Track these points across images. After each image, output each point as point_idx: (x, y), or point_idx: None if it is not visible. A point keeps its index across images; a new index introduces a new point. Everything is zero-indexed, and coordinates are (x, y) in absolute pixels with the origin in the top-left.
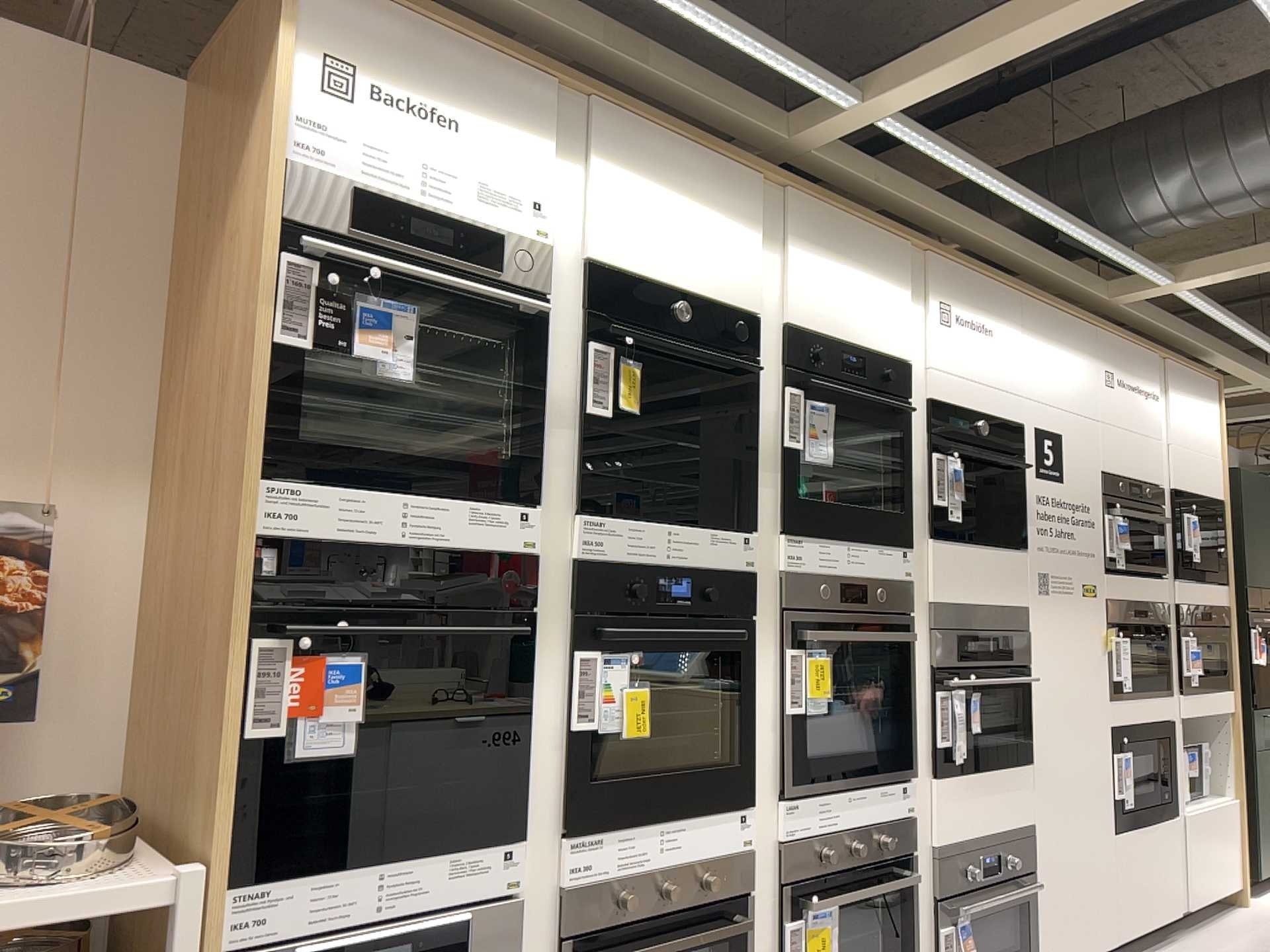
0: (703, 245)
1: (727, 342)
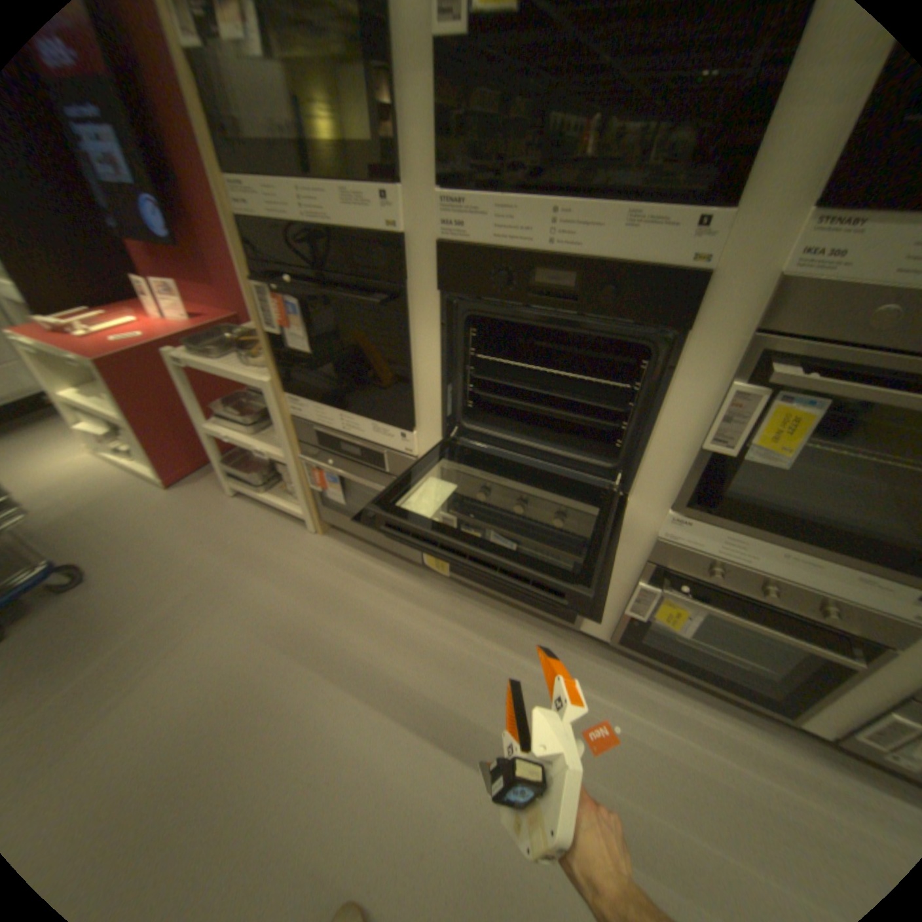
0: None
1: None
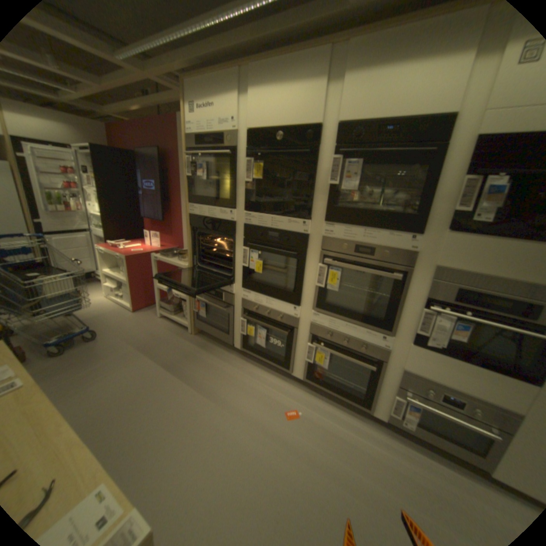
0: (292, 97)
1: (304, 140)
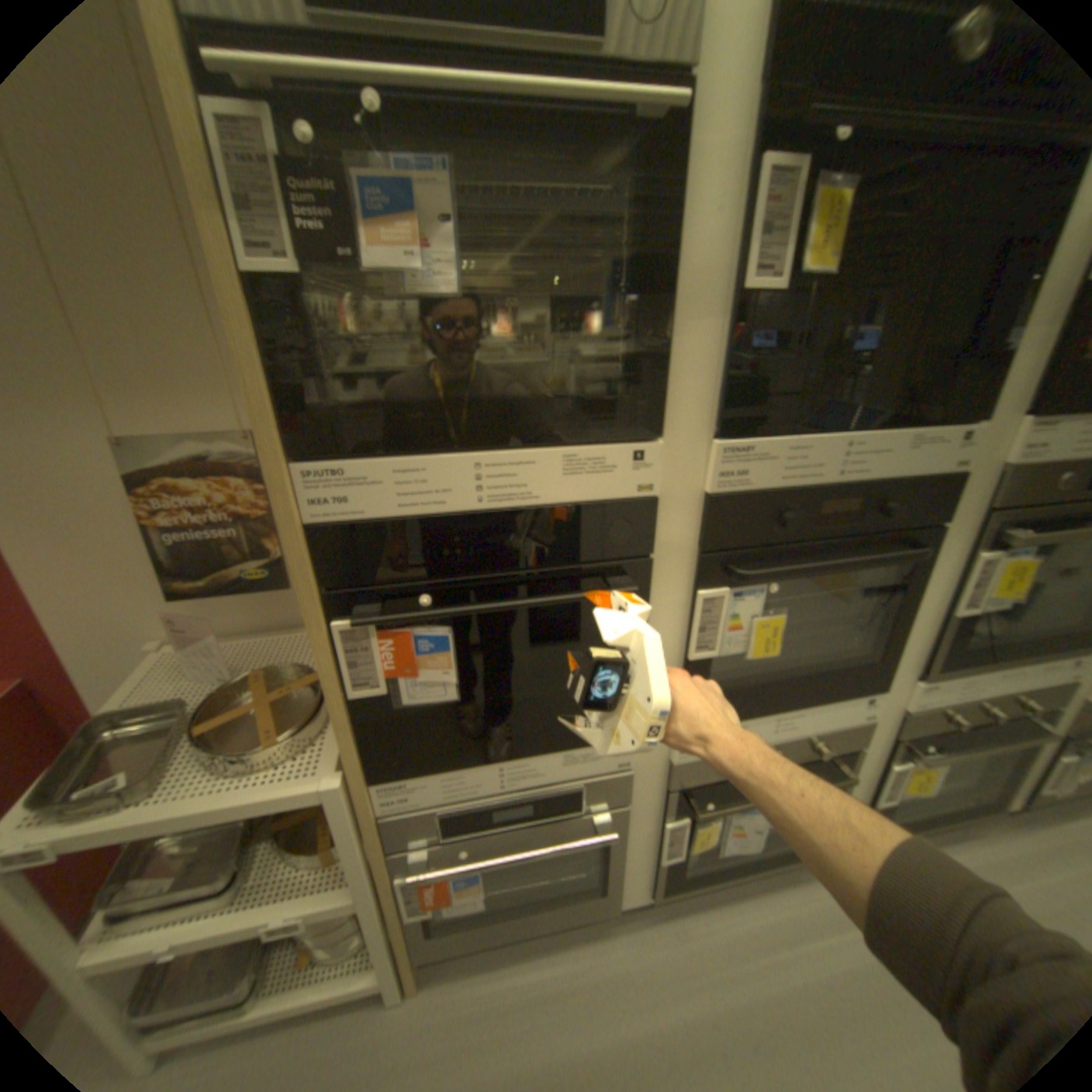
0: None
1: None
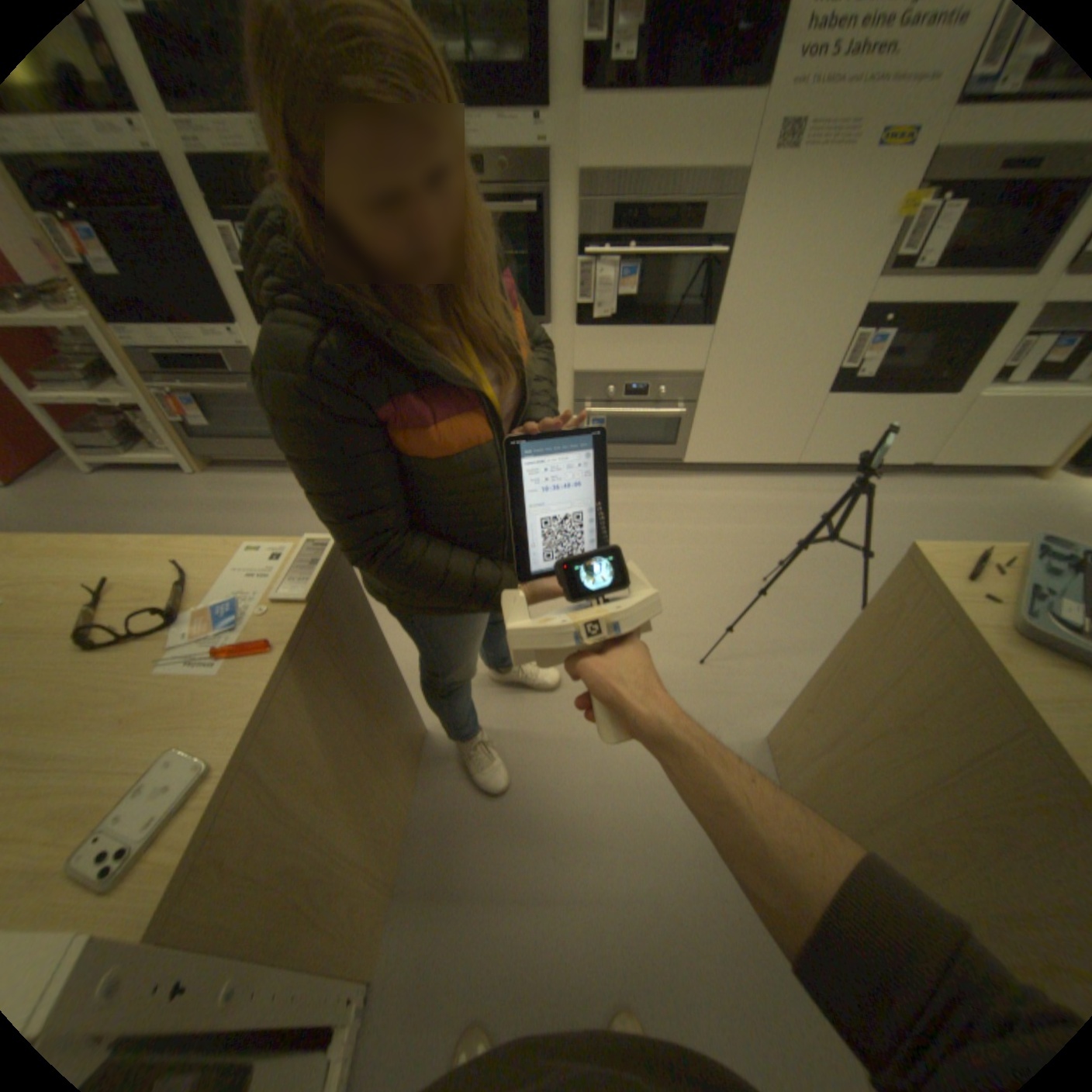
0: None
1: None
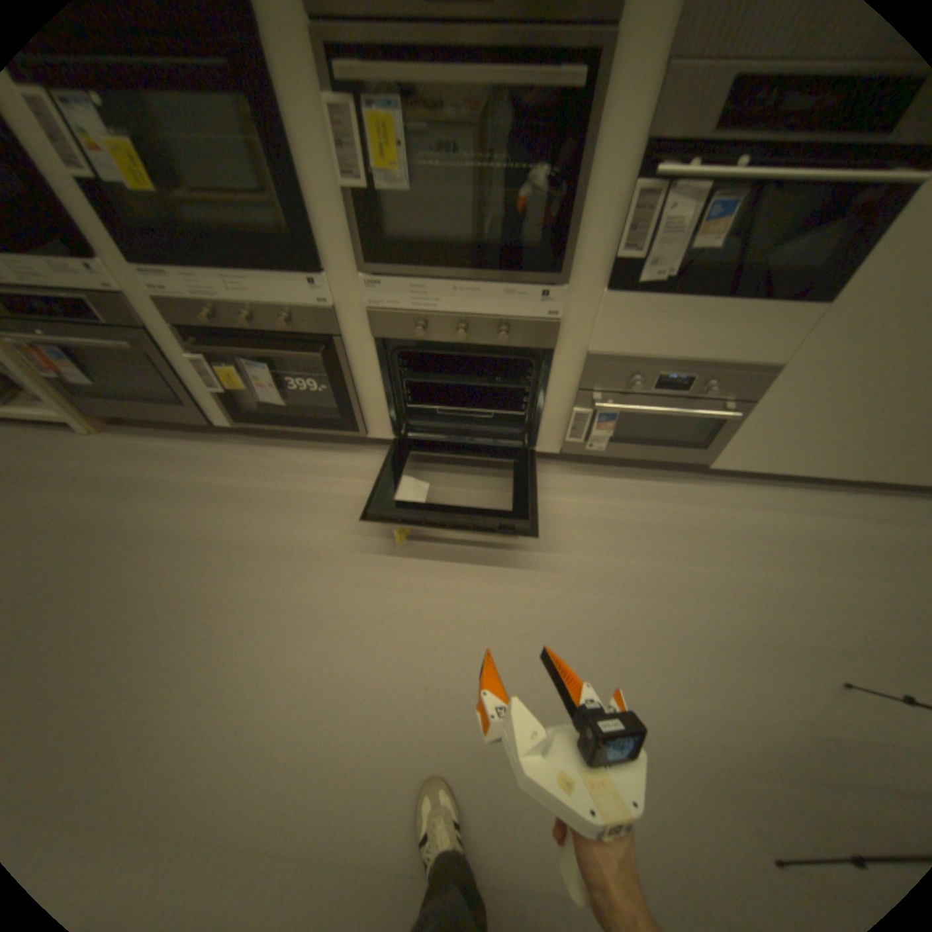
0: None
1: None
